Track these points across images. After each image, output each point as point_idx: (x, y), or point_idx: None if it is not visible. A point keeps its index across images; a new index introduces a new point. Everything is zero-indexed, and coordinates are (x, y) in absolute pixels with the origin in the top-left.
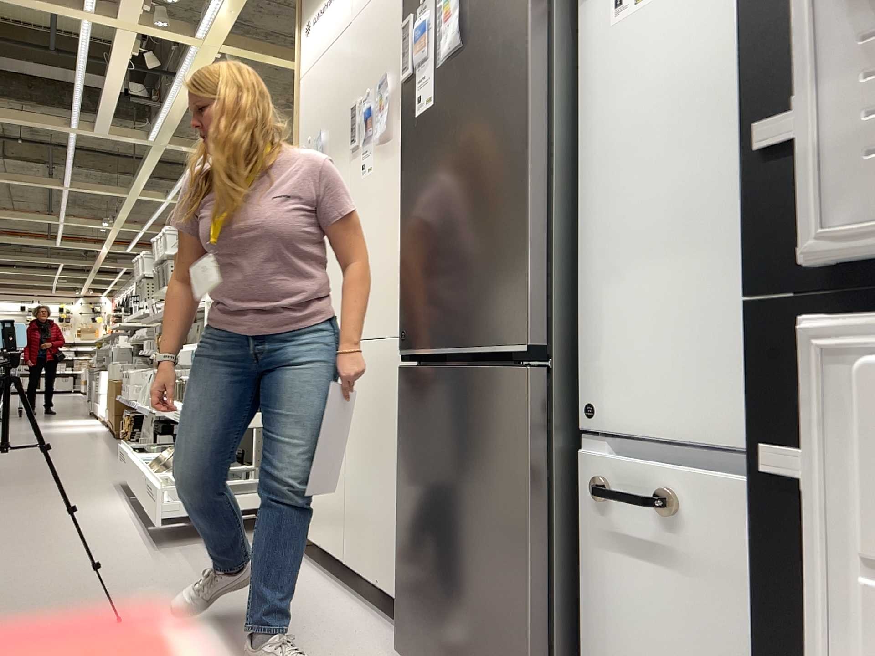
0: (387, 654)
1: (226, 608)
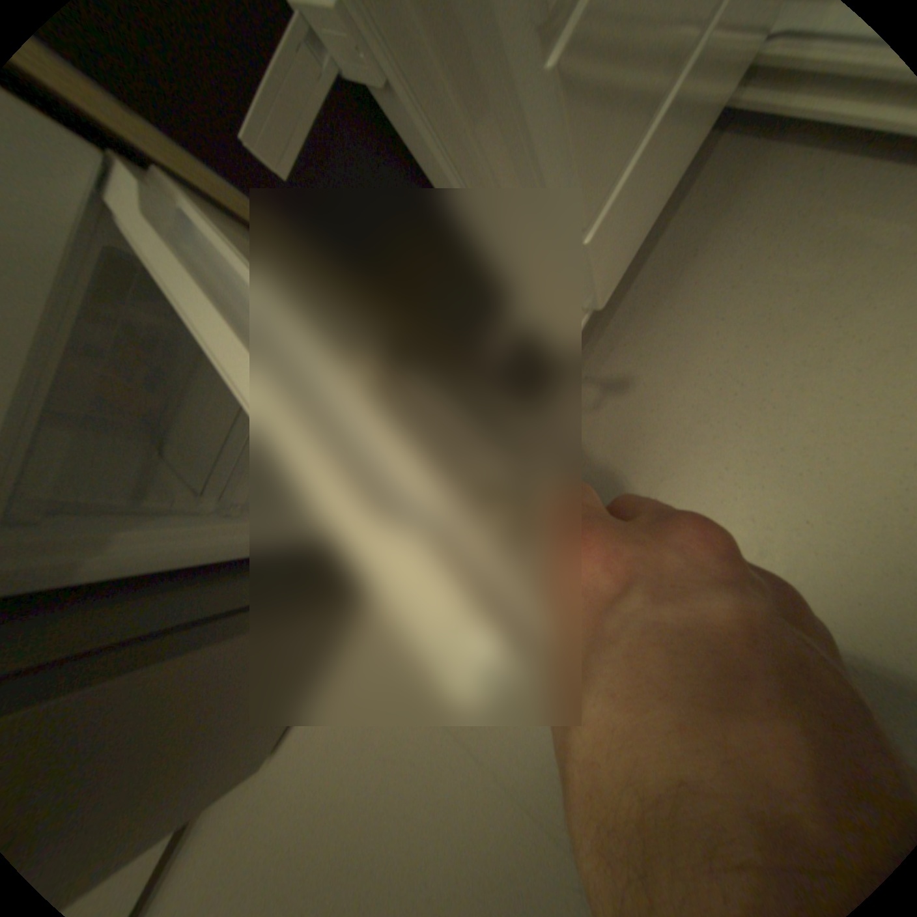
0: (254, 779)
1: None
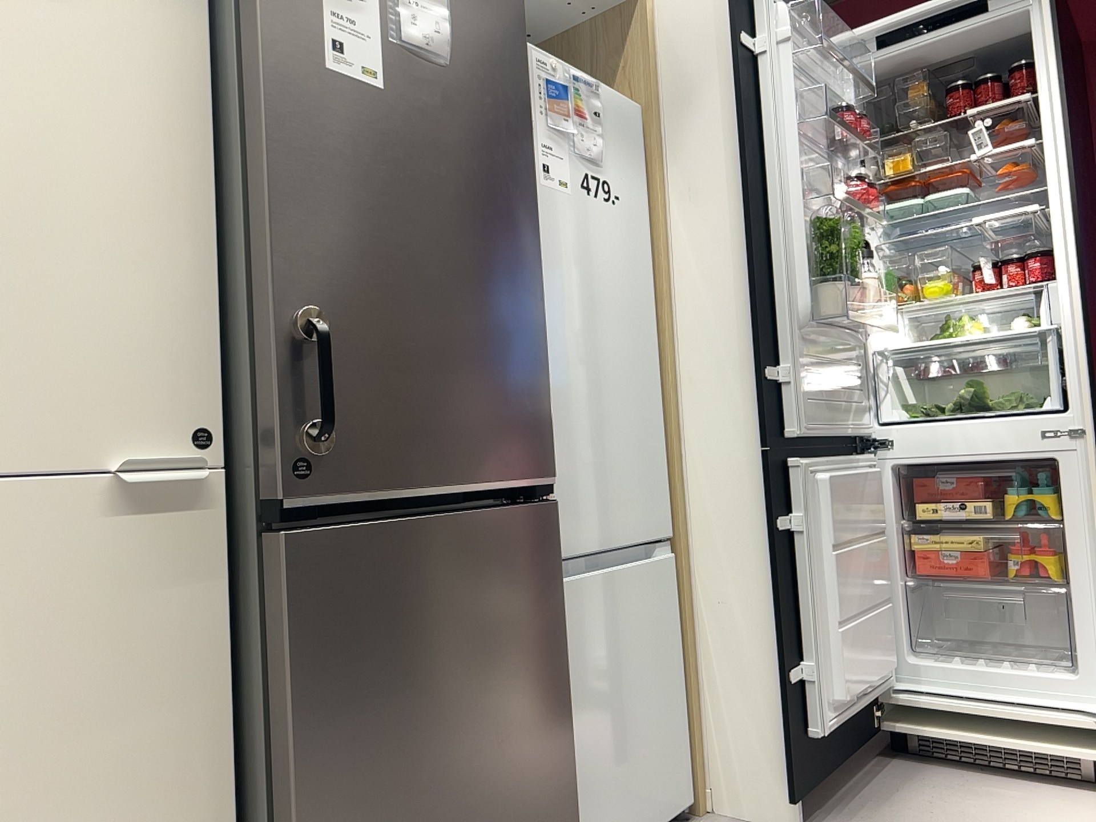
0: None
1: None
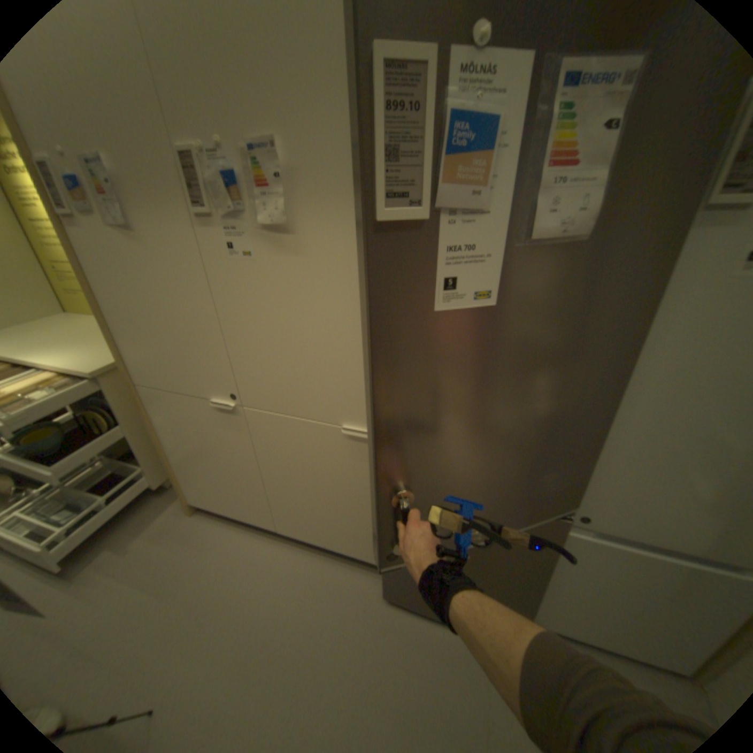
0: (366, 592)
1: (220, 620)
